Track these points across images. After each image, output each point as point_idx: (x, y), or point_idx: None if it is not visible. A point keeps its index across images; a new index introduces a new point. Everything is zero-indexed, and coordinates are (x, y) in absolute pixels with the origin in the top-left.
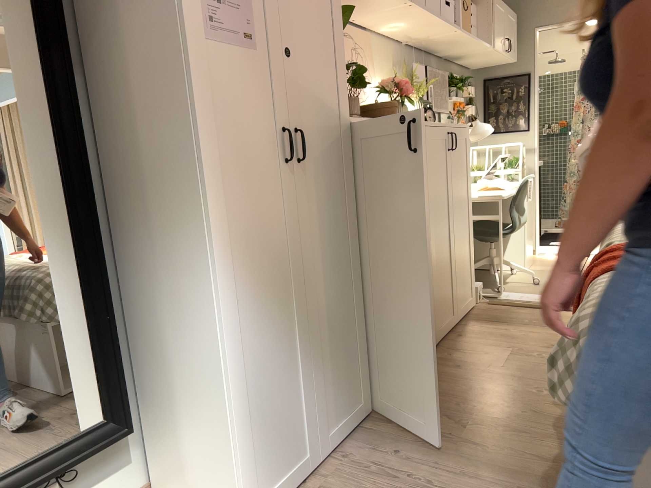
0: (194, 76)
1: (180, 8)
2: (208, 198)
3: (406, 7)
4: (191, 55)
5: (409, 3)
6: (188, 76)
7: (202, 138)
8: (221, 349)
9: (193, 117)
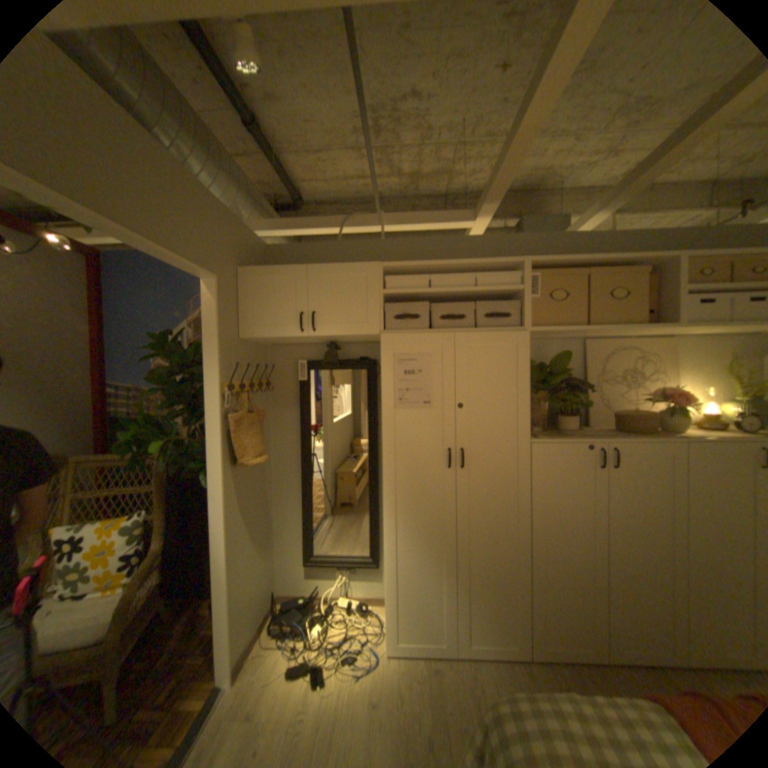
0: (386, 428)
1: (382, 400)
2: (387, 482)
3: (682, 328)
4: (386, 419)
5: (679, 327)
6: (383, 429)
7: (387, 455)
8: (385, 554)
9: (383, 446)
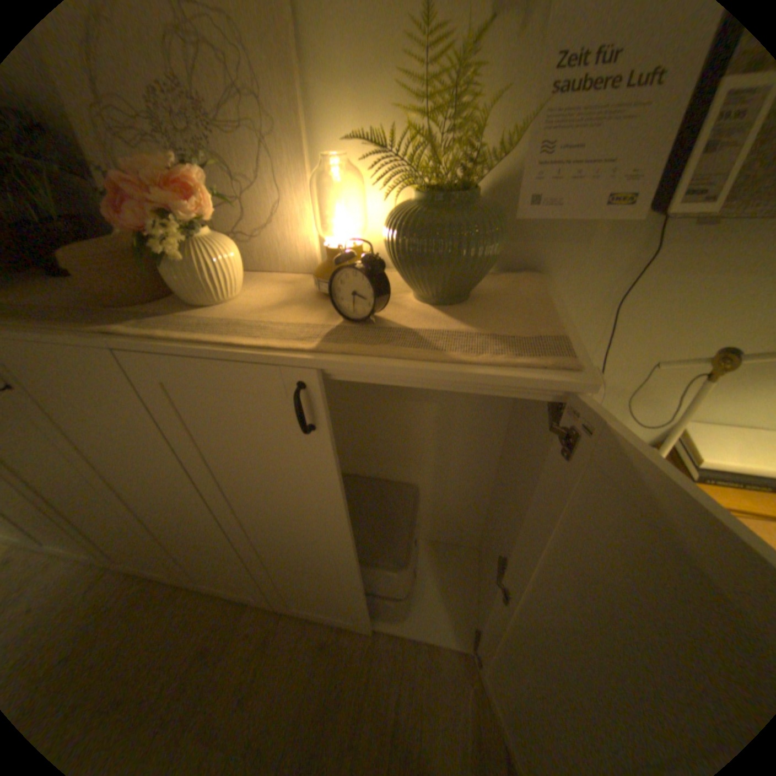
0: None
1: None
2: None
3: None
4: None
5: None
6: None
7: None
8: None
9: None
